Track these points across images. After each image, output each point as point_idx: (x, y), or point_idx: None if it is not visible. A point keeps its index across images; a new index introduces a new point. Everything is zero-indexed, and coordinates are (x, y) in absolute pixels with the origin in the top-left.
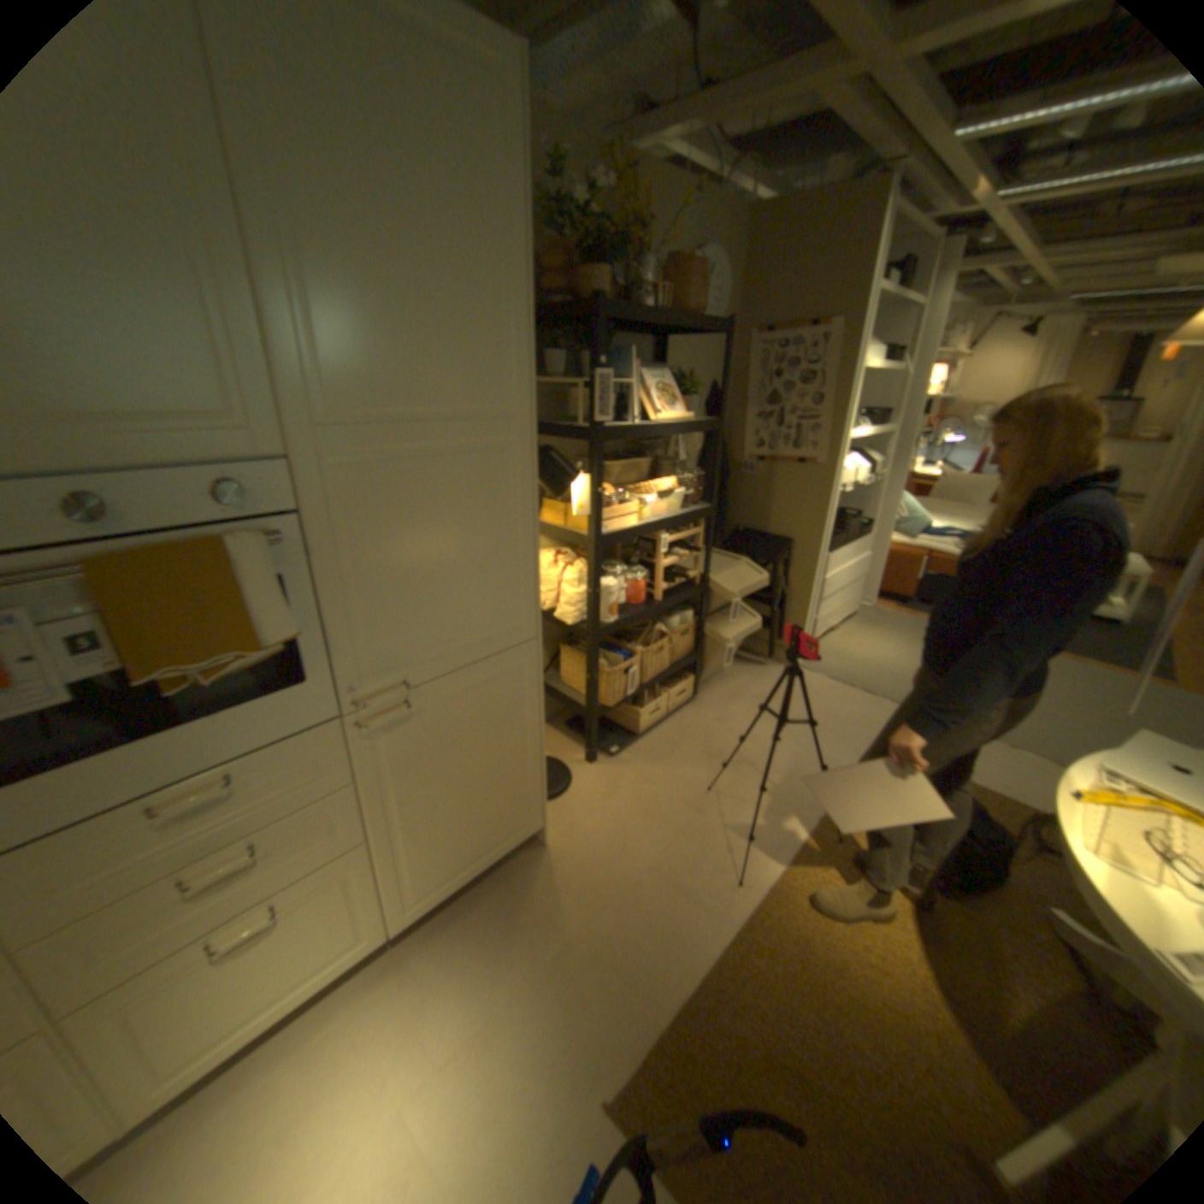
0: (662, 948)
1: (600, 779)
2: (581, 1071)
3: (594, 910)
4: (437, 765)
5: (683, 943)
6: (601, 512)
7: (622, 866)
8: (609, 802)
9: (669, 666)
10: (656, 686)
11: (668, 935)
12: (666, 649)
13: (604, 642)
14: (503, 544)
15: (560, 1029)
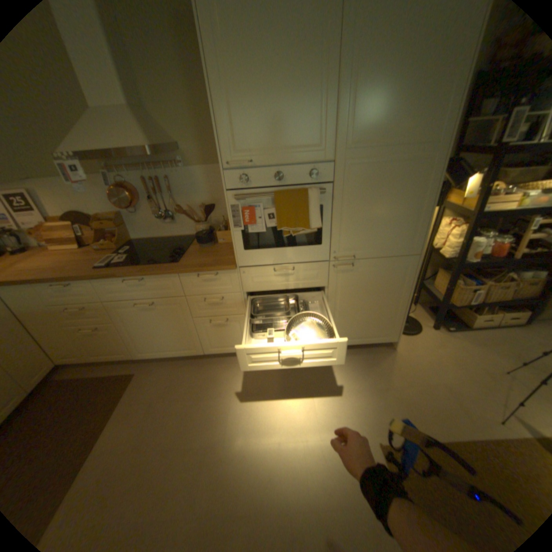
0: (436, 417)
1: (437, 338)
2: (376, 428)
3: (408, 384)
4: (357, 293)
5: (449, 422)
6: (487, 197)
7: (431, 377)
8: (437, 349)
9: (511, 299)
10: (496, 307)
11: (442, 415)
12: (512, 288)
13: (468, 273)
14: (413, 205)
15: (374, 411)
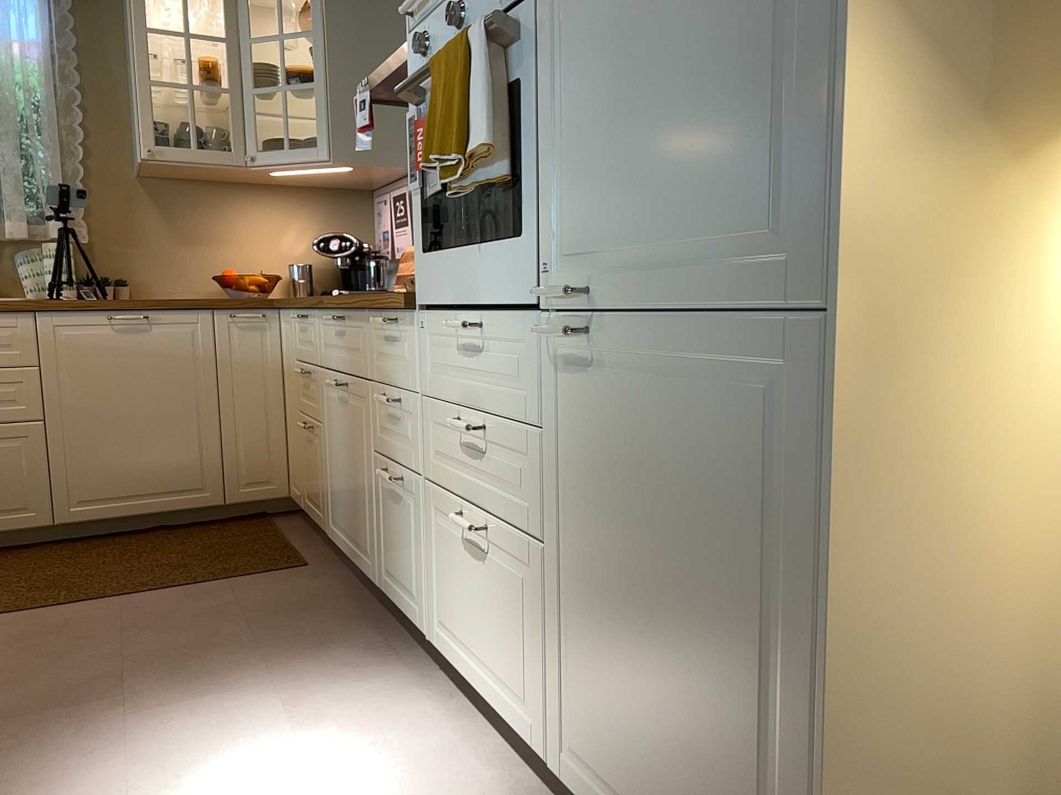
0: None
1: None
2: None
3: None
4: (623, 505)
5: None
6: None
7: None
8: None
9: None
10: None
11: None
12: None
13: None
14: None
15: None
